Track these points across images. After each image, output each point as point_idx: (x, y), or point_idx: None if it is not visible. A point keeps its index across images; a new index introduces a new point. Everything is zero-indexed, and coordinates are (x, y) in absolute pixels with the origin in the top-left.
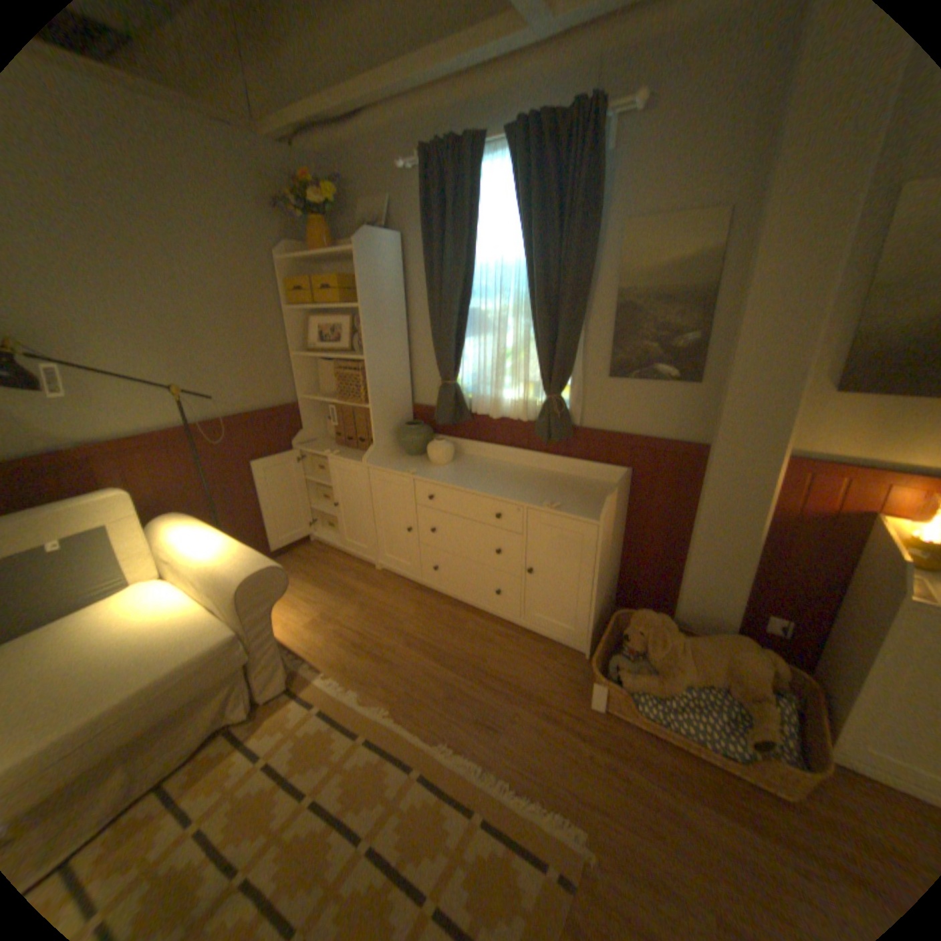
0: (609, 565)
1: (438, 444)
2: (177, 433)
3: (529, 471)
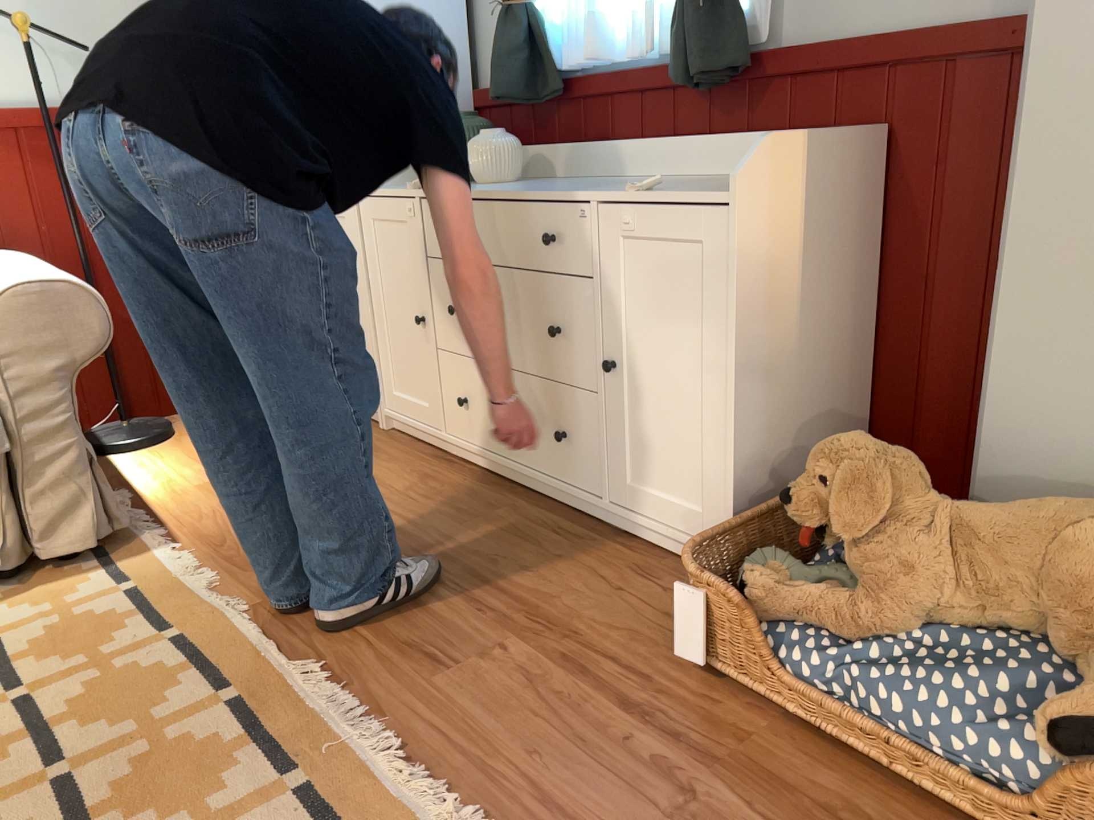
0: (800, 355)
1: (483, 137)
2: (40, 121)
3: (663, 179)
